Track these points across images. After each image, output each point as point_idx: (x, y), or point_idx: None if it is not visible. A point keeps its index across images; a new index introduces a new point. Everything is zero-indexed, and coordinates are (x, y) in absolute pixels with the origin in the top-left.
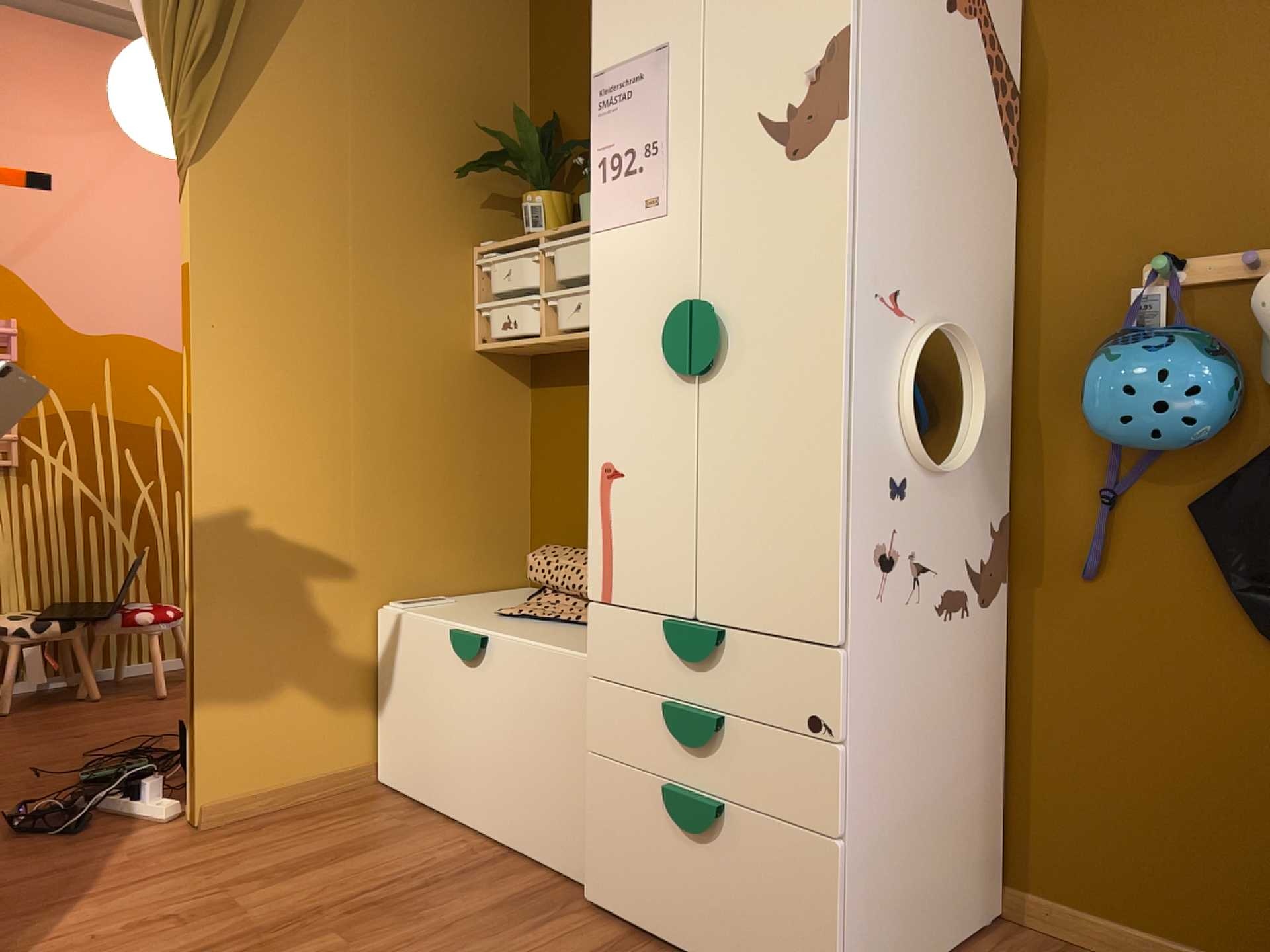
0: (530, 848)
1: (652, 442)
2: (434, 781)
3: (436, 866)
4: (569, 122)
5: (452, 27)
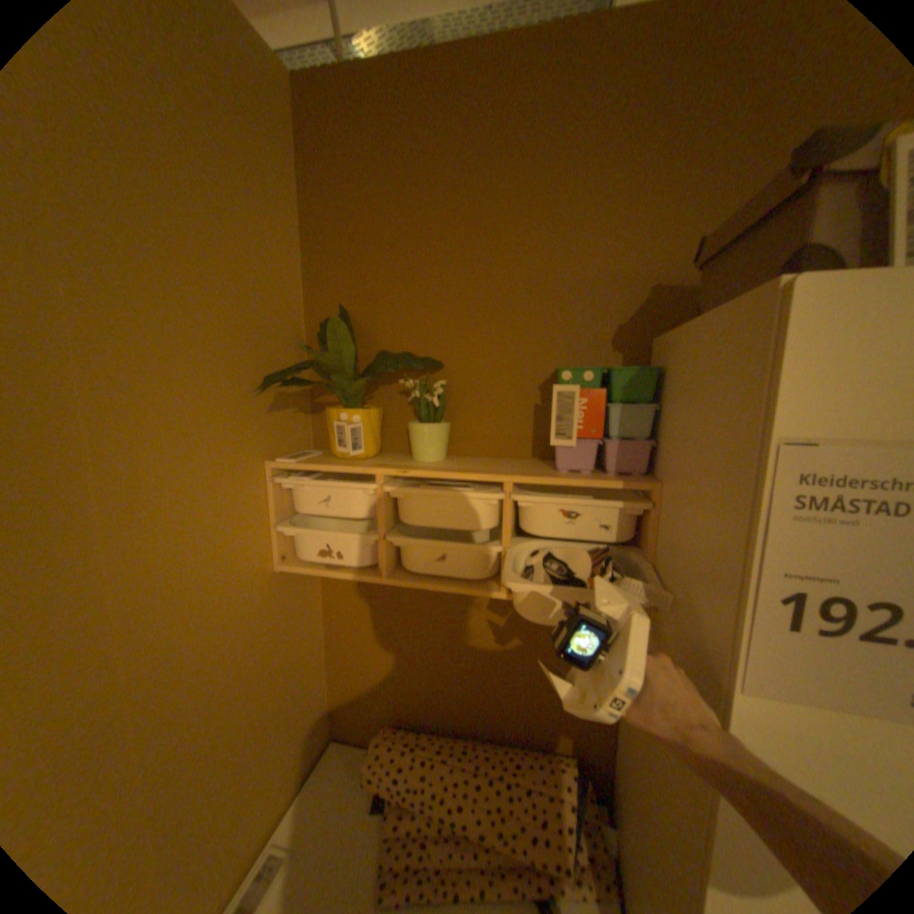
0: None
1: None
2: None
3: None
4: (364, 319)
5: (216, 175)
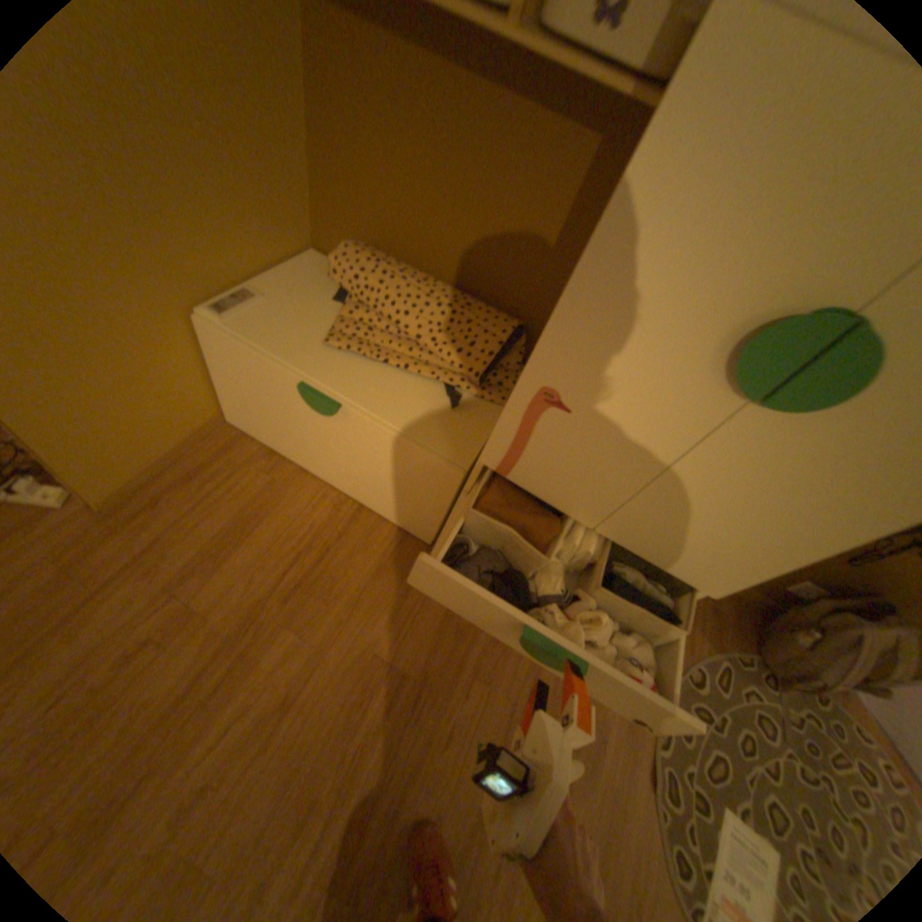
0: (379, 510)
1: (632, 412)
2: (287, 448)
3: (320, 529)
4: None
5: None
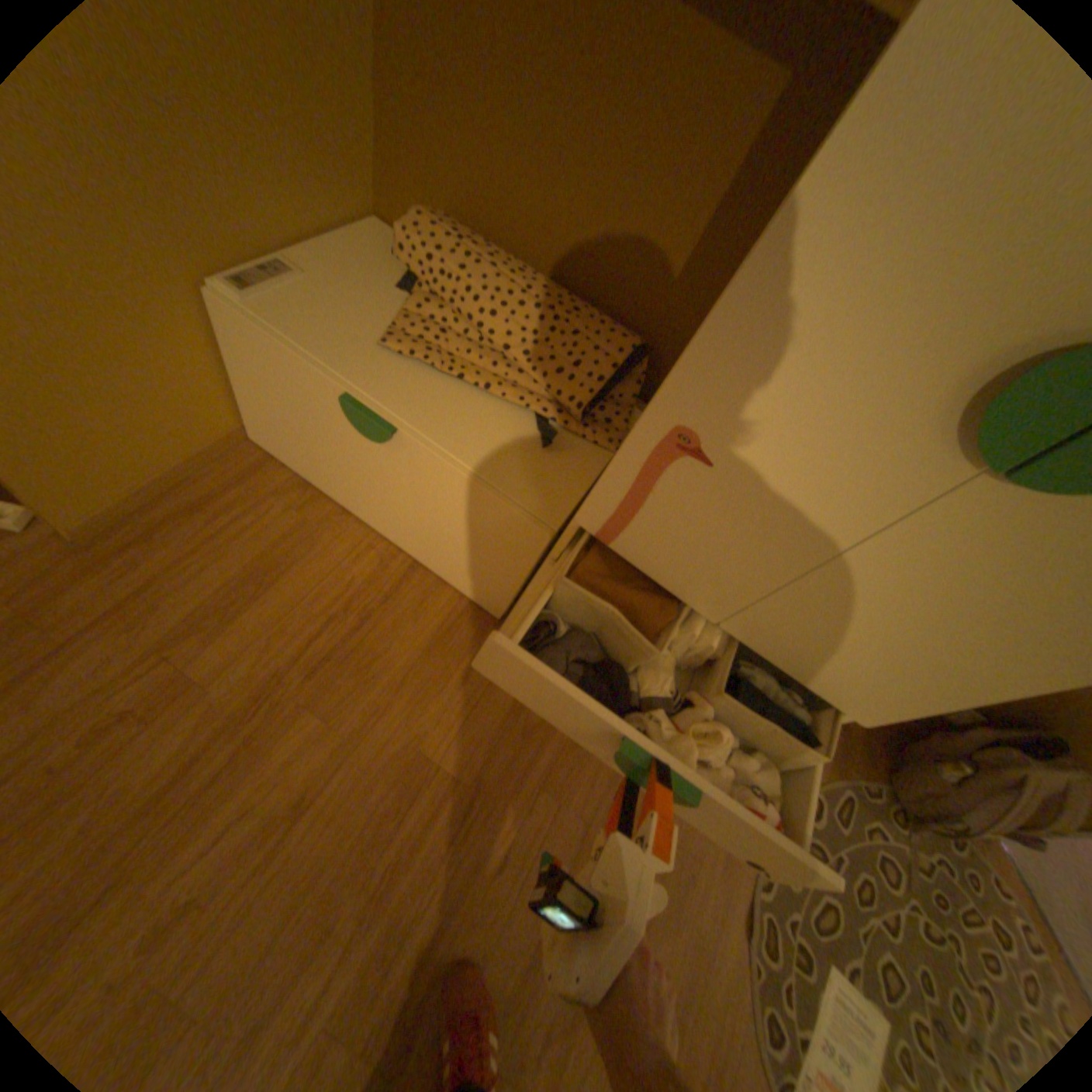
0: (438, 571)
1: (803, 473)
2: (326, 481)
3: (361, 589)
4: None
5: None
